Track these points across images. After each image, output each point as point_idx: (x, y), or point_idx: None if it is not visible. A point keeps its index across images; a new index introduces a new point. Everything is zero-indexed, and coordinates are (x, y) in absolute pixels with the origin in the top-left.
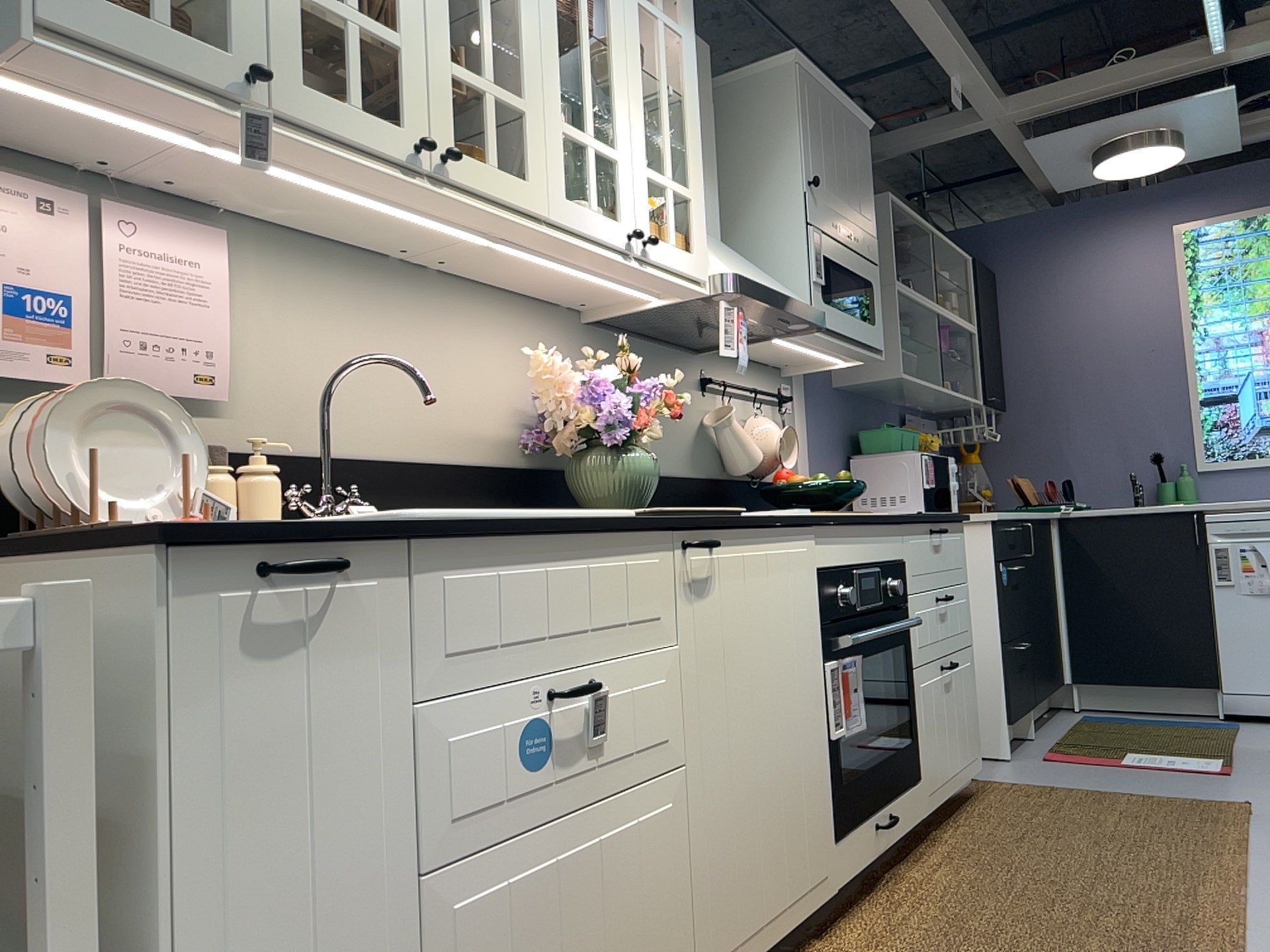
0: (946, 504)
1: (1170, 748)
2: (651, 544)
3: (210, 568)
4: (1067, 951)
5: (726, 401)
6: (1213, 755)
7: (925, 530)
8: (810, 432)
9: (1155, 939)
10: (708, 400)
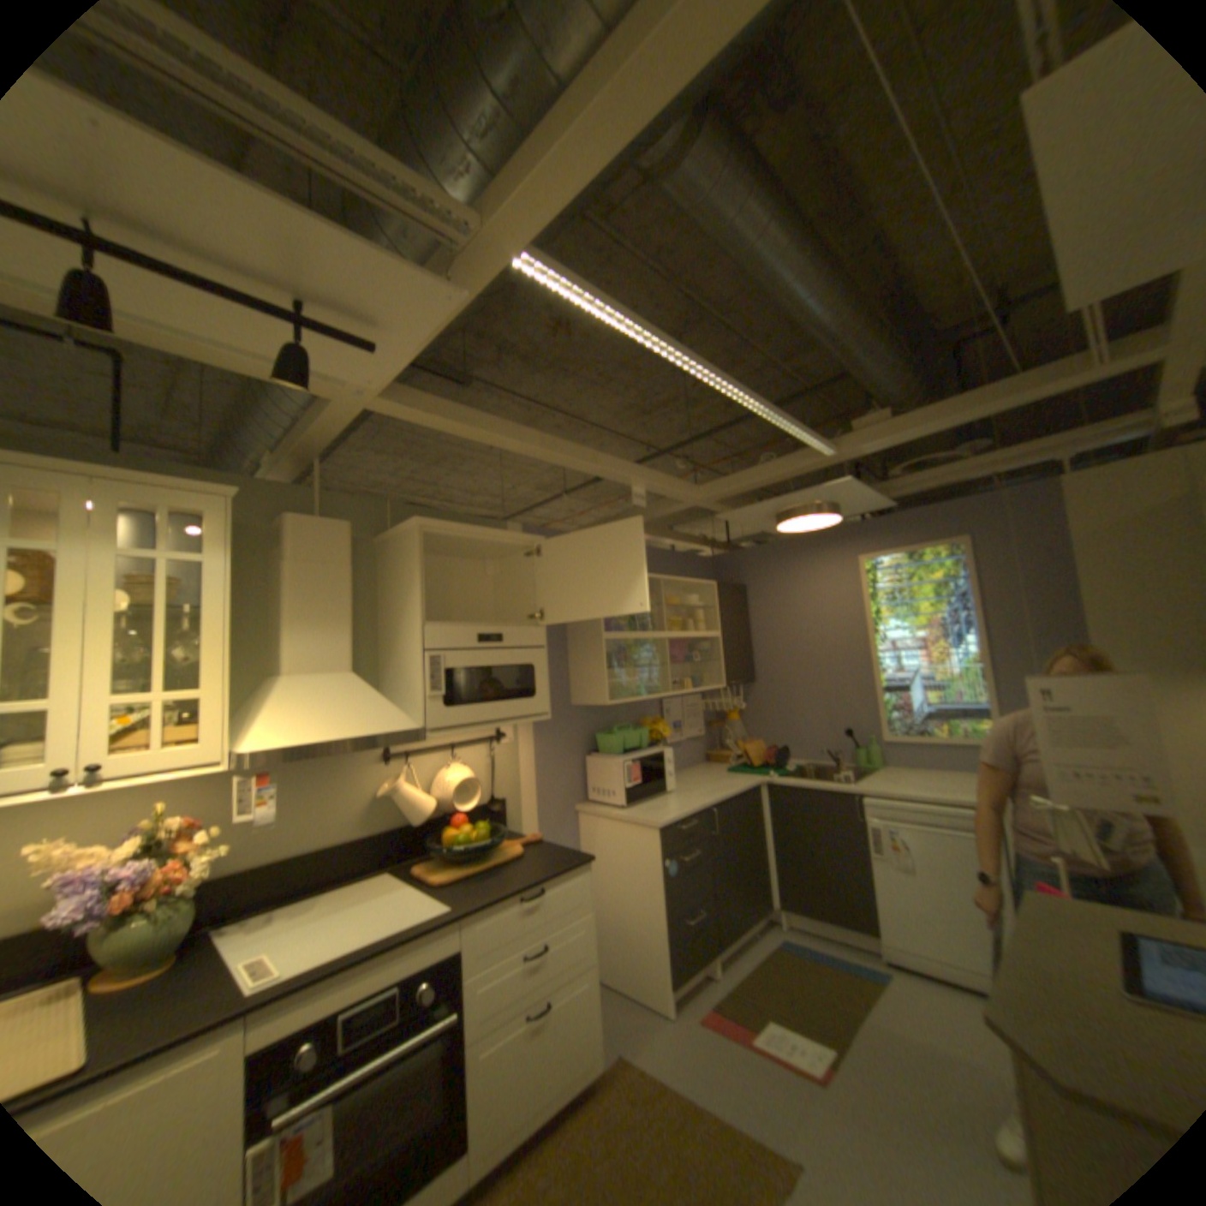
0: (655, 789)
1: (807, 1021)
2: None
3: None
4: None
5: (408, 764)
6: (832, 1044)
7: (504, 905)
8: (533, 749)
9: None
10: (389, 767)
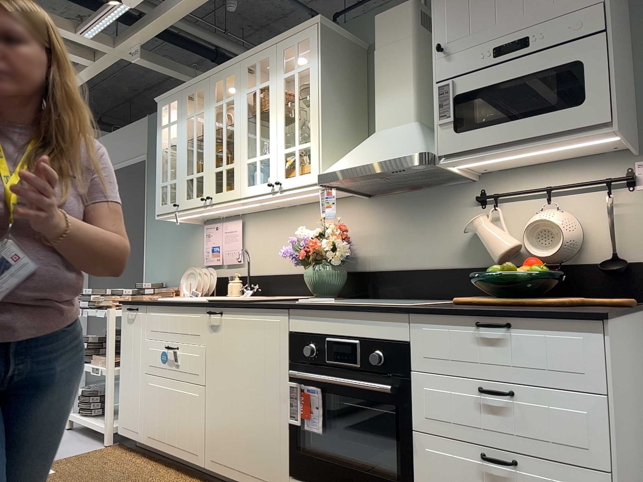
0: None
1: None
2: (197, 311)
3: (126, 308)
4: None
5: (499, 207)
6: None
7: (457, 322)
8: None
9: None
10: (485, 210)
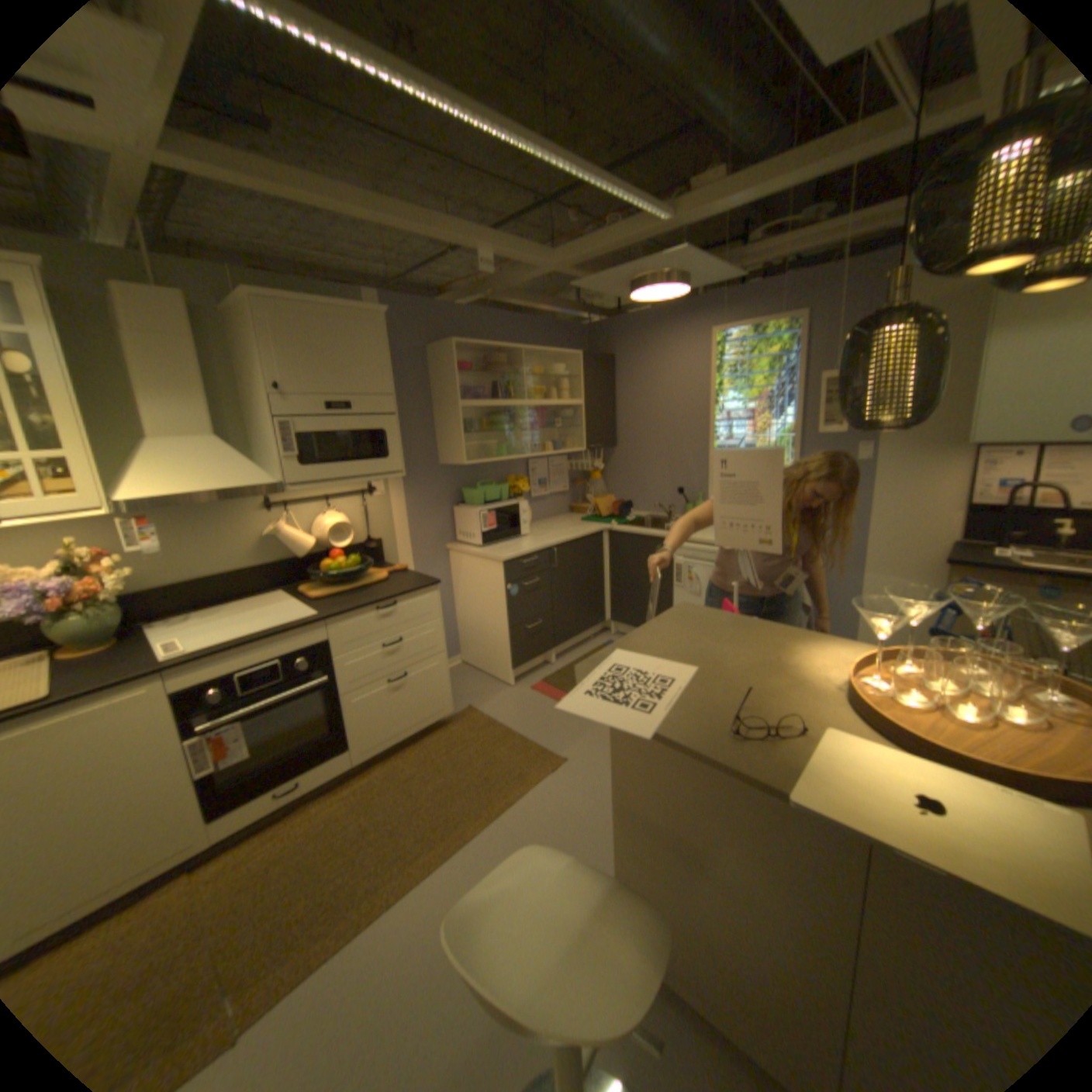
0: (511, 534)
1: None
2: None
3: None
4: (276, 914)
5: (288, 512)
6: None
7: (363, 612)
8: (405, 502)
9: (330, 911)
10: (272, 514)
